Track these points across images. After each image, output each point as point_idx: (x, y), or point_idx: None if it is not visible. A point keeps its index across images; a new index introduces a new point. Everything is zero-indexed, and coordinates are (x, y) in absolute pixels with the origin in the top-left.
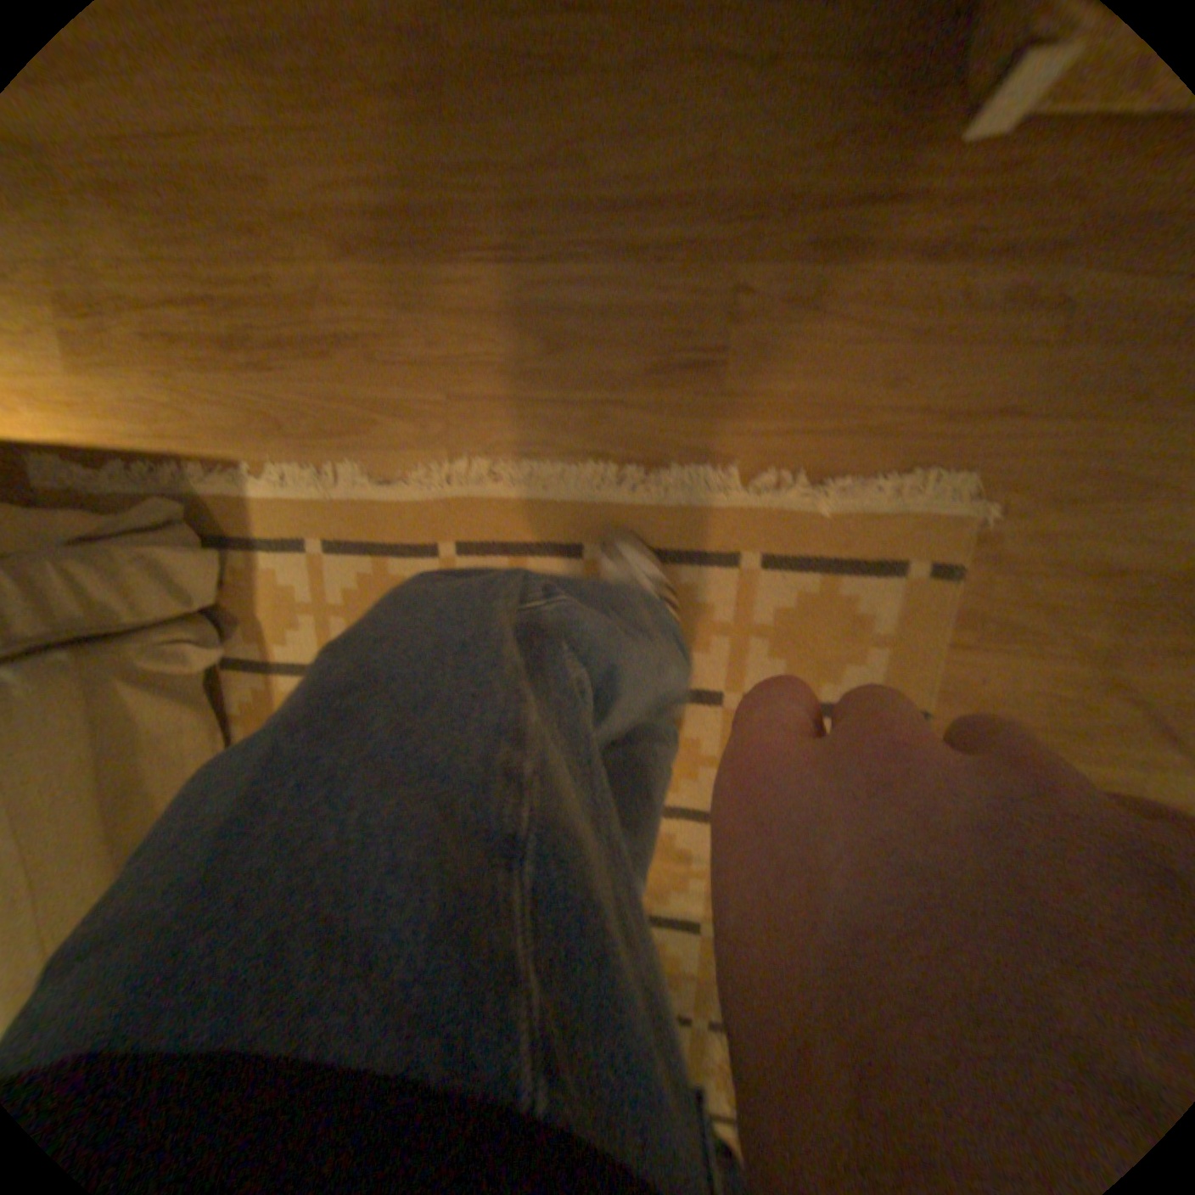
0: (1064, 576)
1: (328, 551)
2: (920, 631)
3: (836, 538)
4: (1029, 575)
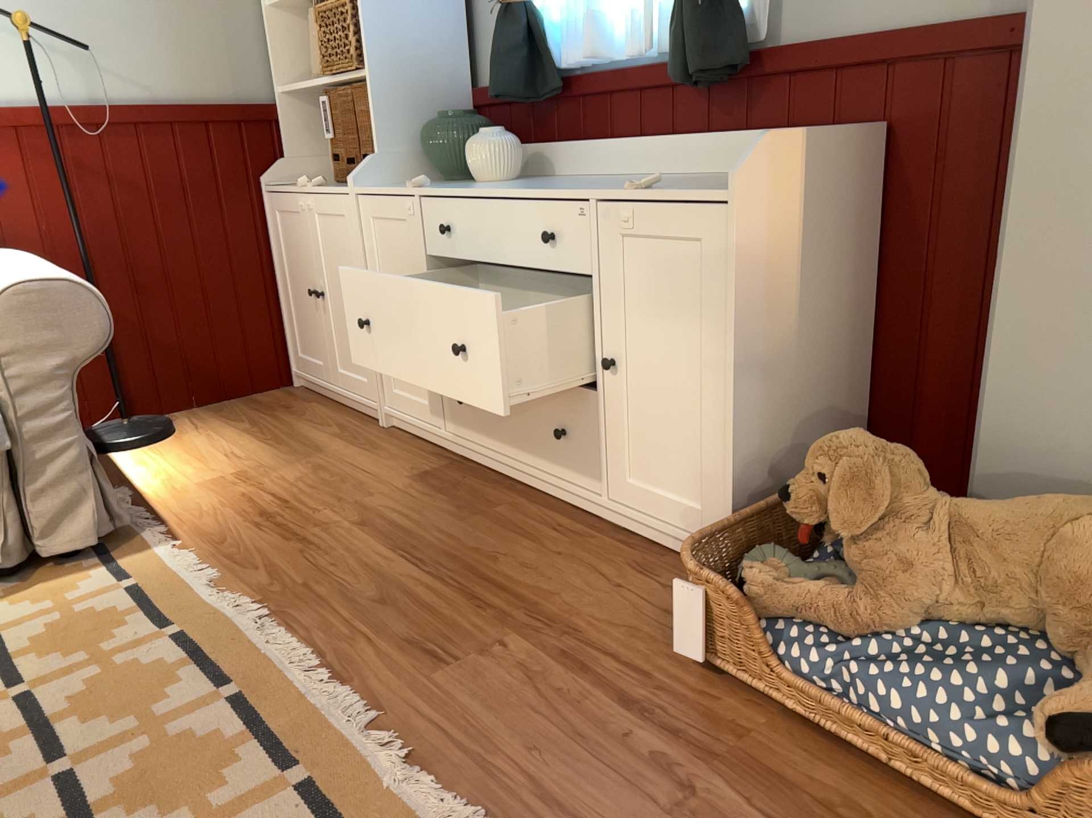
0: None
1: (125, 590)
2: None
3: (366, 815)
4: None
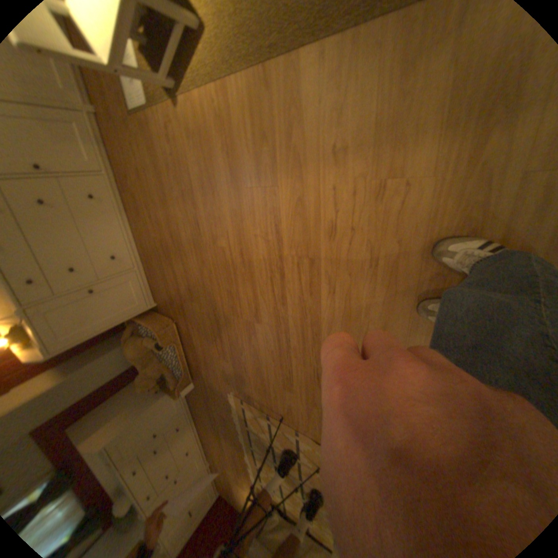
0: (235, 385)
1: (258, 482)
2: (248, 410)
3: (237, 415)
4: (236, 390)
